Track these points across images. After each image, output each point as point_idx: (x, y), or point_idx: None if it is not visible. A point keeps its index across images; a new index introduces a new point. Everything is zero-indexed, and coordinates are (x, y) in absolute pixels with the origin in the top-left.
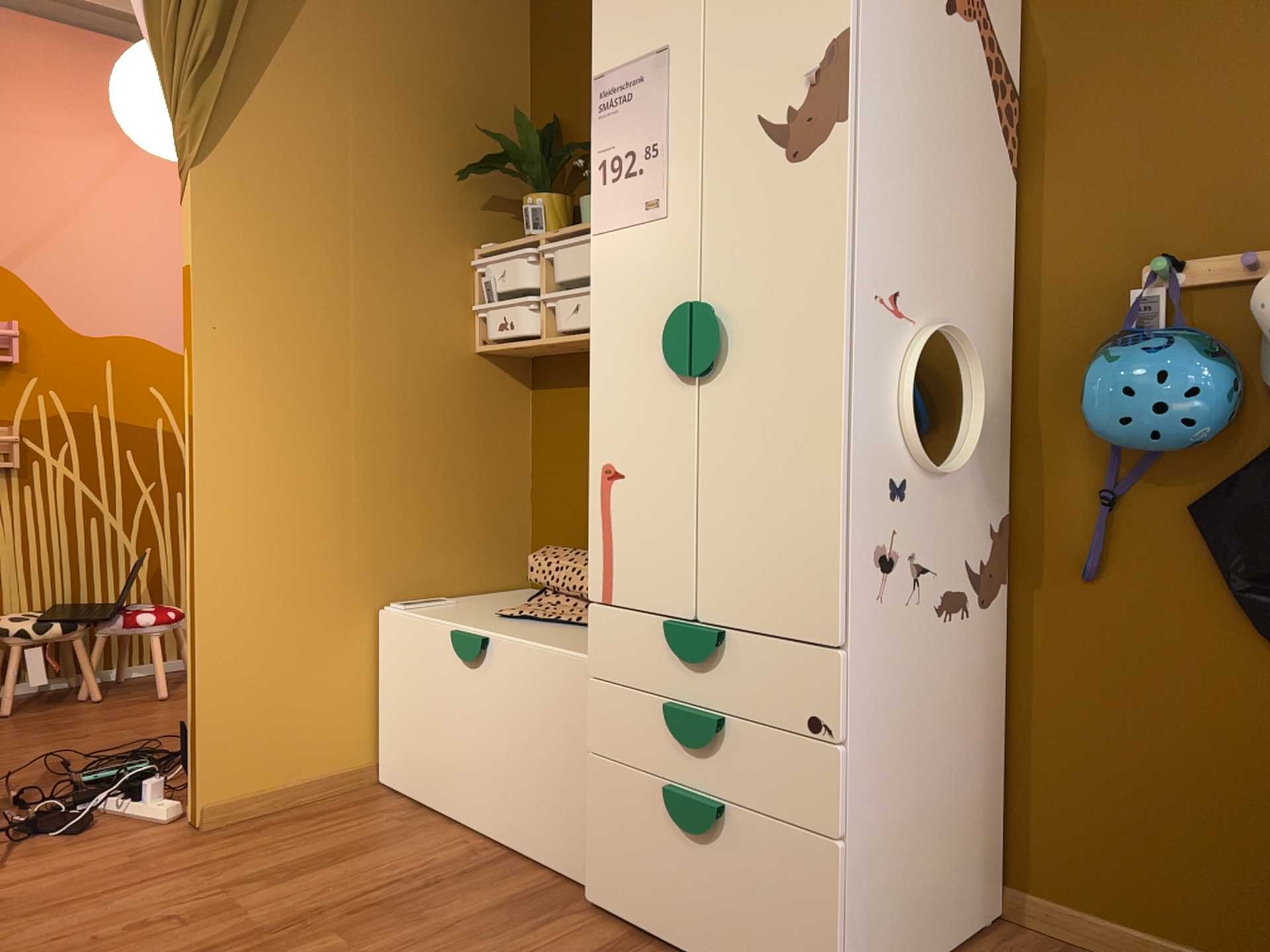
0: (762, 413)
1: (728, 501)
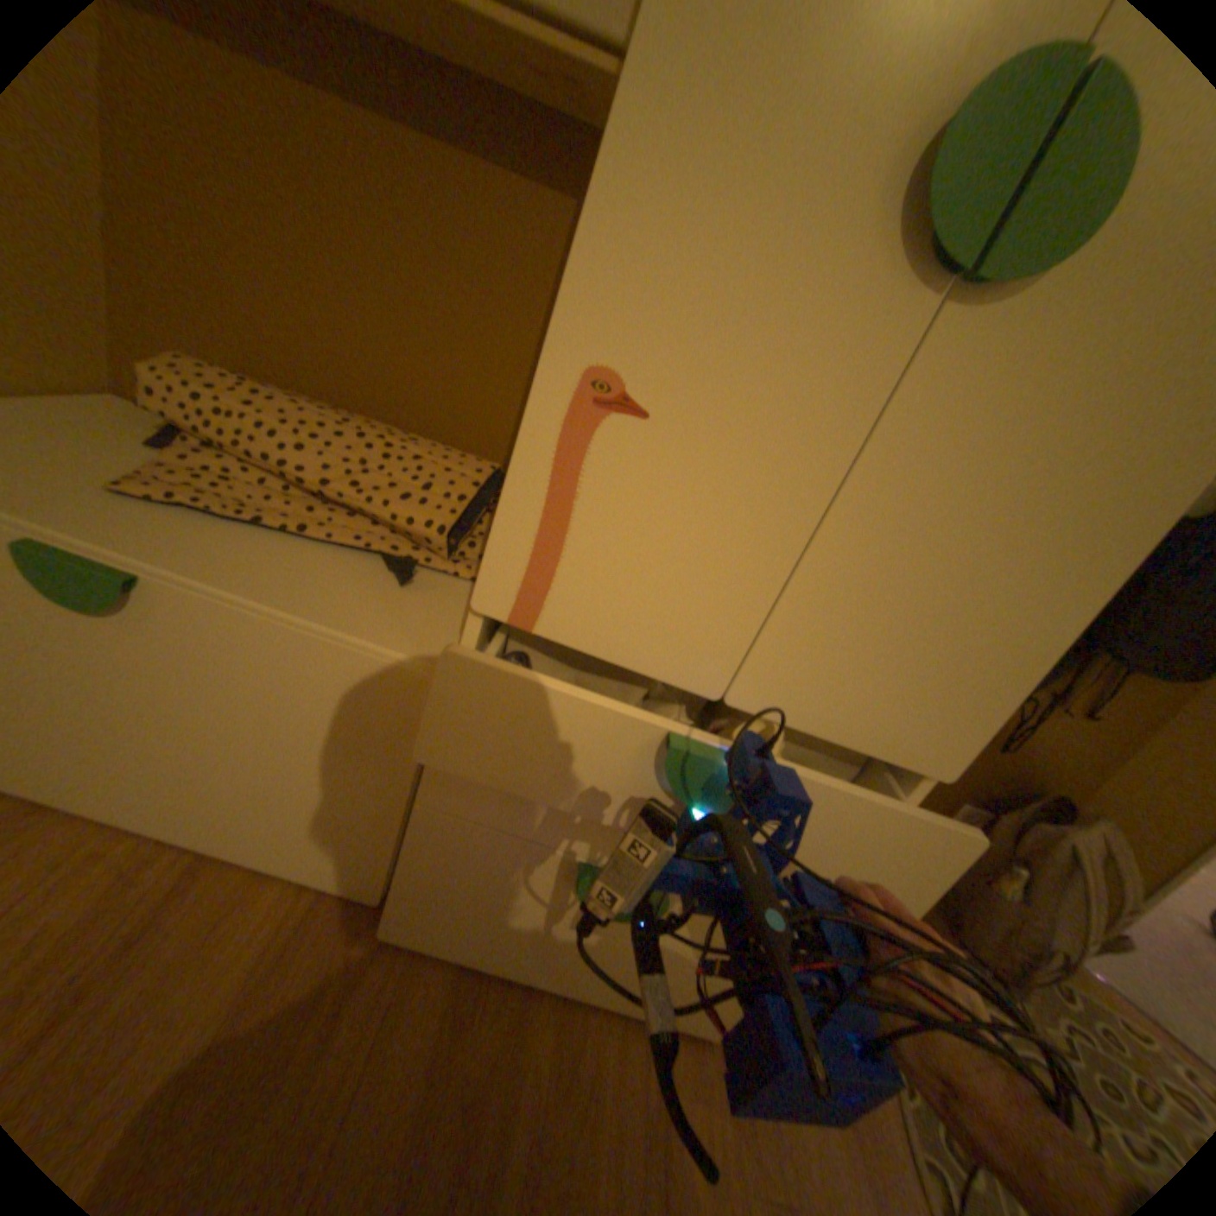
0: (1046, 427)
1: (881, 552)
